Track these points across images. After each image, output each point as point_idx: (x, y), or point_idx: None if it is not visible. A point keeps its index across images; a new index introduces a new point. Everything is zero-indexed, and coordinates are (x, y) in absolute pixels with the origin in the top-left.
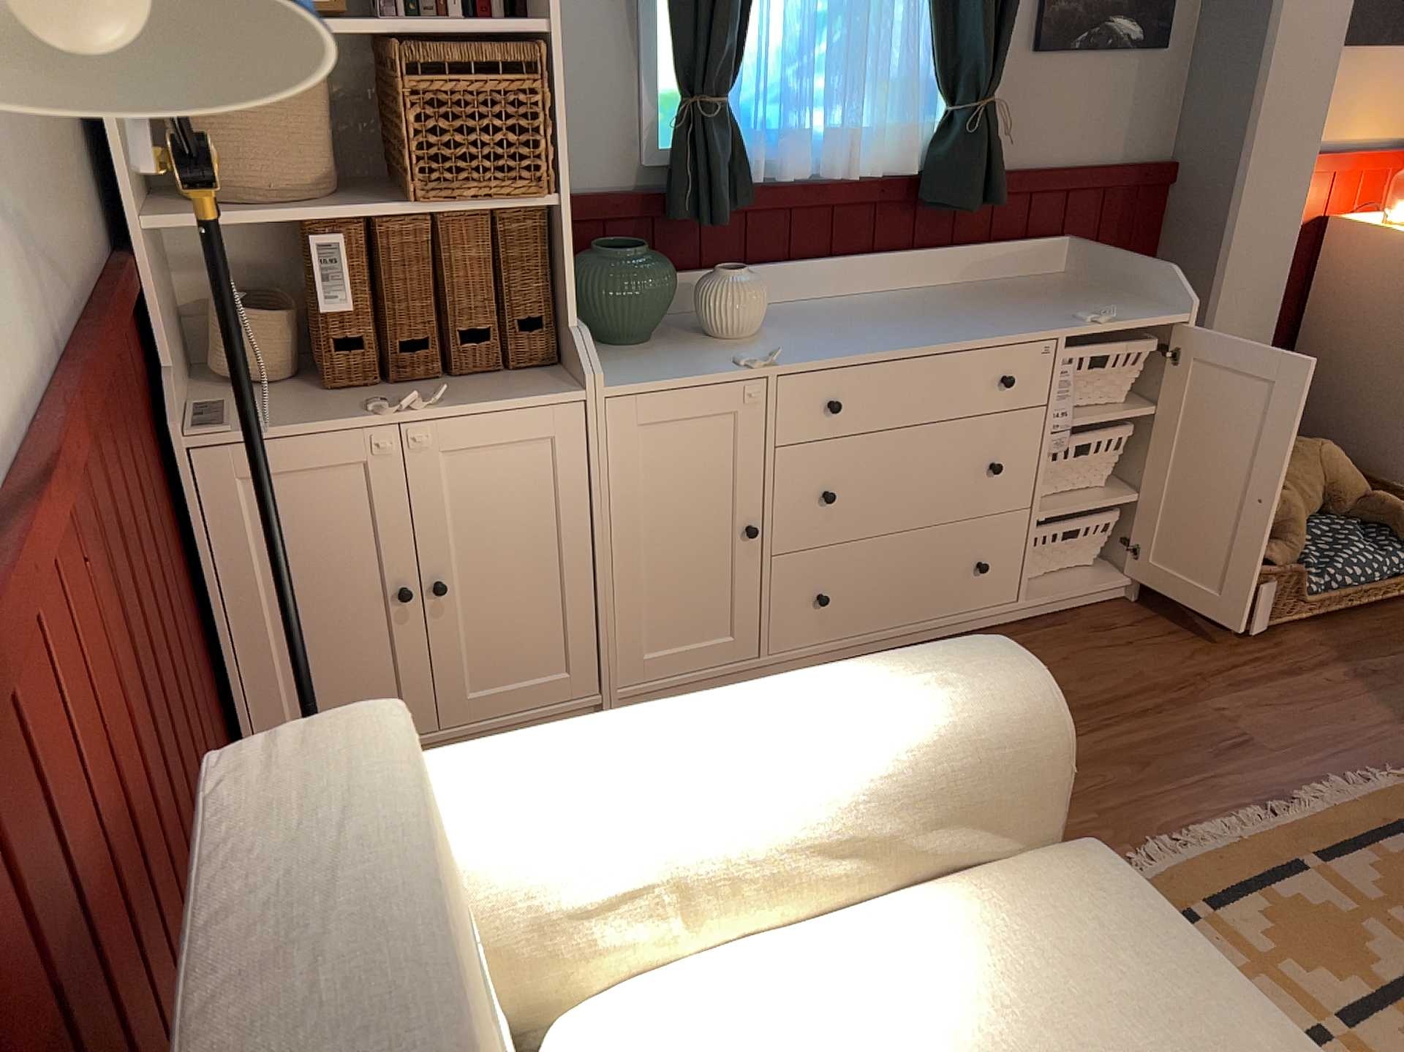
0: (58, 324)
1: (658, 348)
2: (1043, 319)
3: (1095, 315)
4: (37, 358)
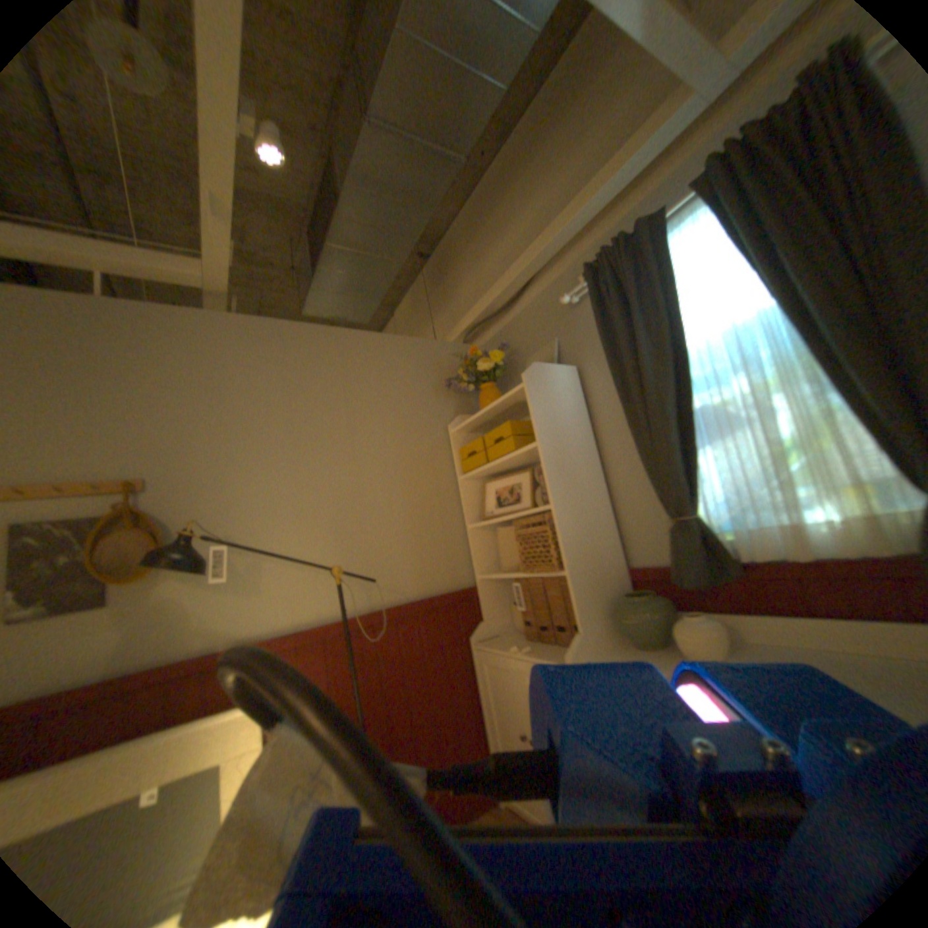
0: (388, 602)
1: (649, 655)
2: None
3: None
4: (359, 610)
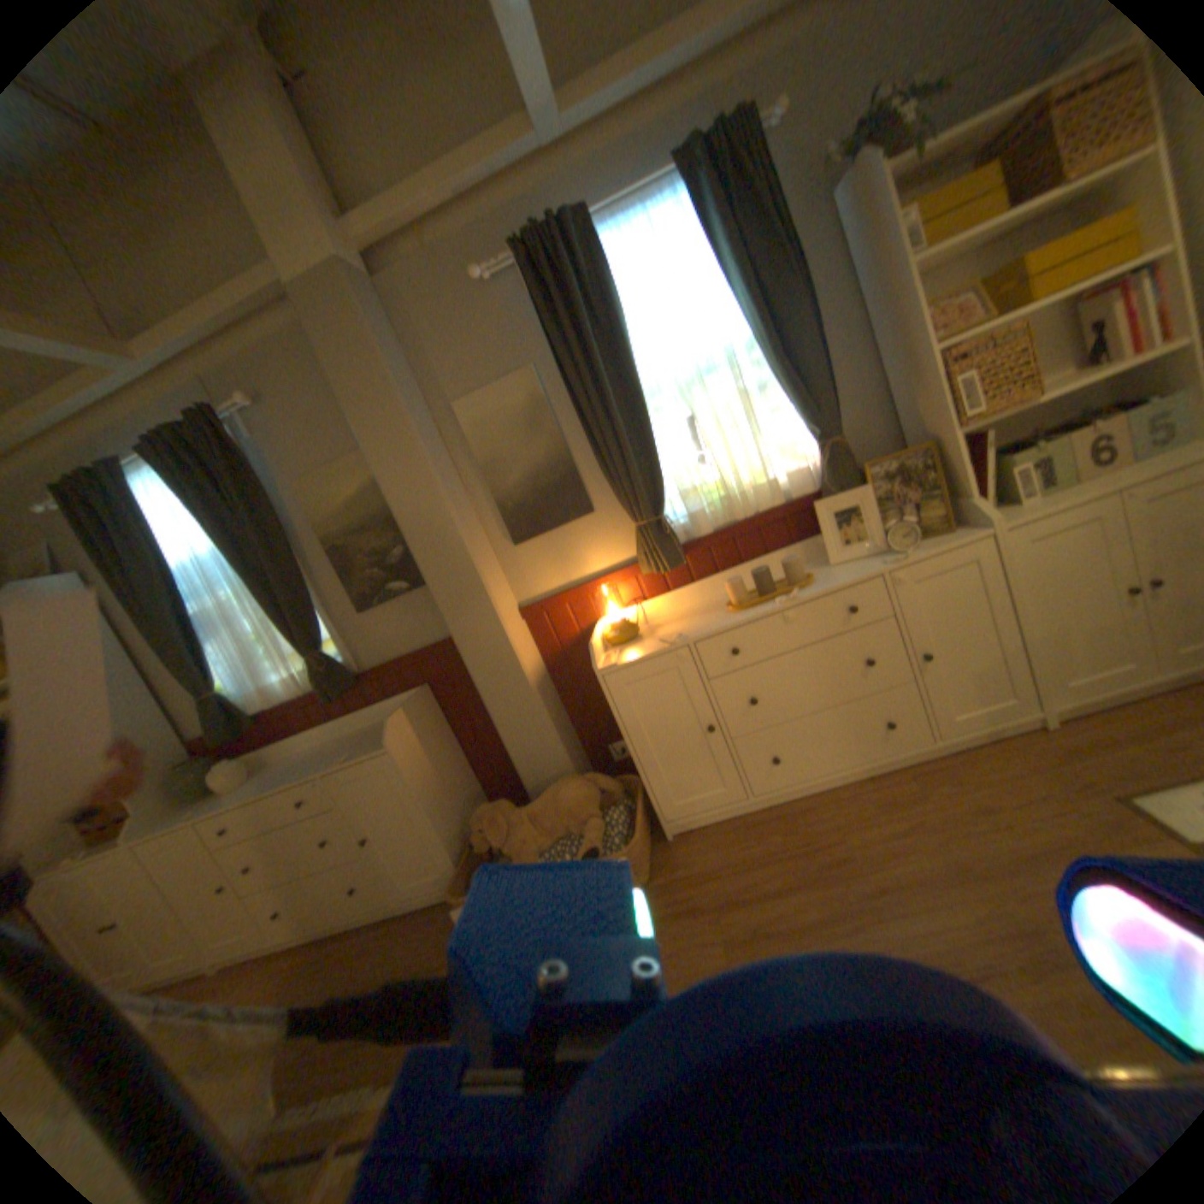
0: None
1: (195, 805)
2: (328, 762)
3: (338, 759)
4: None
